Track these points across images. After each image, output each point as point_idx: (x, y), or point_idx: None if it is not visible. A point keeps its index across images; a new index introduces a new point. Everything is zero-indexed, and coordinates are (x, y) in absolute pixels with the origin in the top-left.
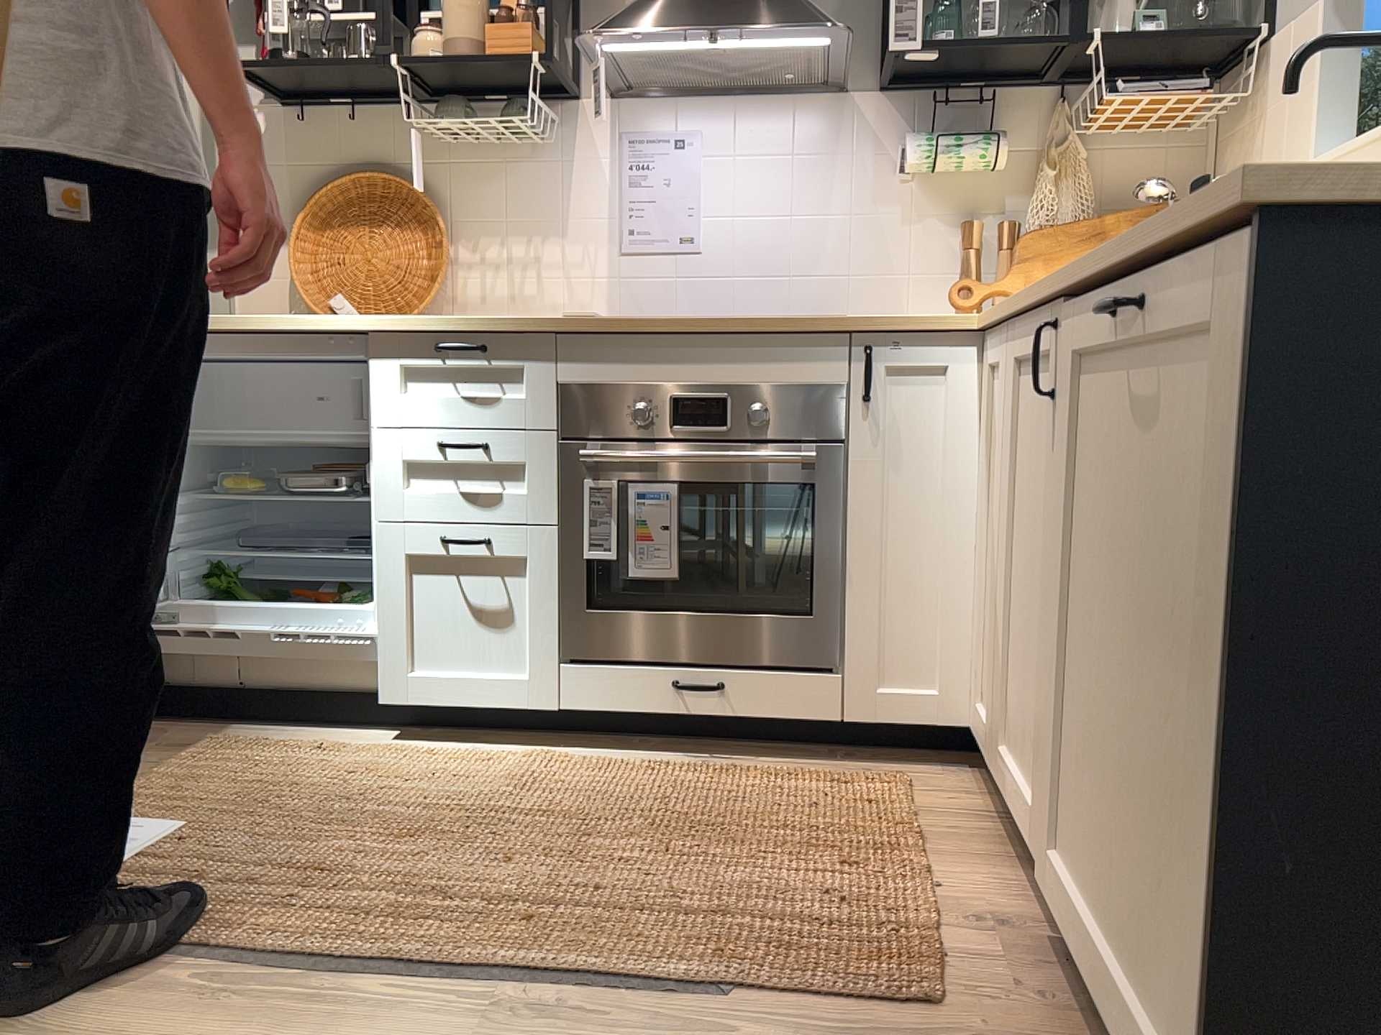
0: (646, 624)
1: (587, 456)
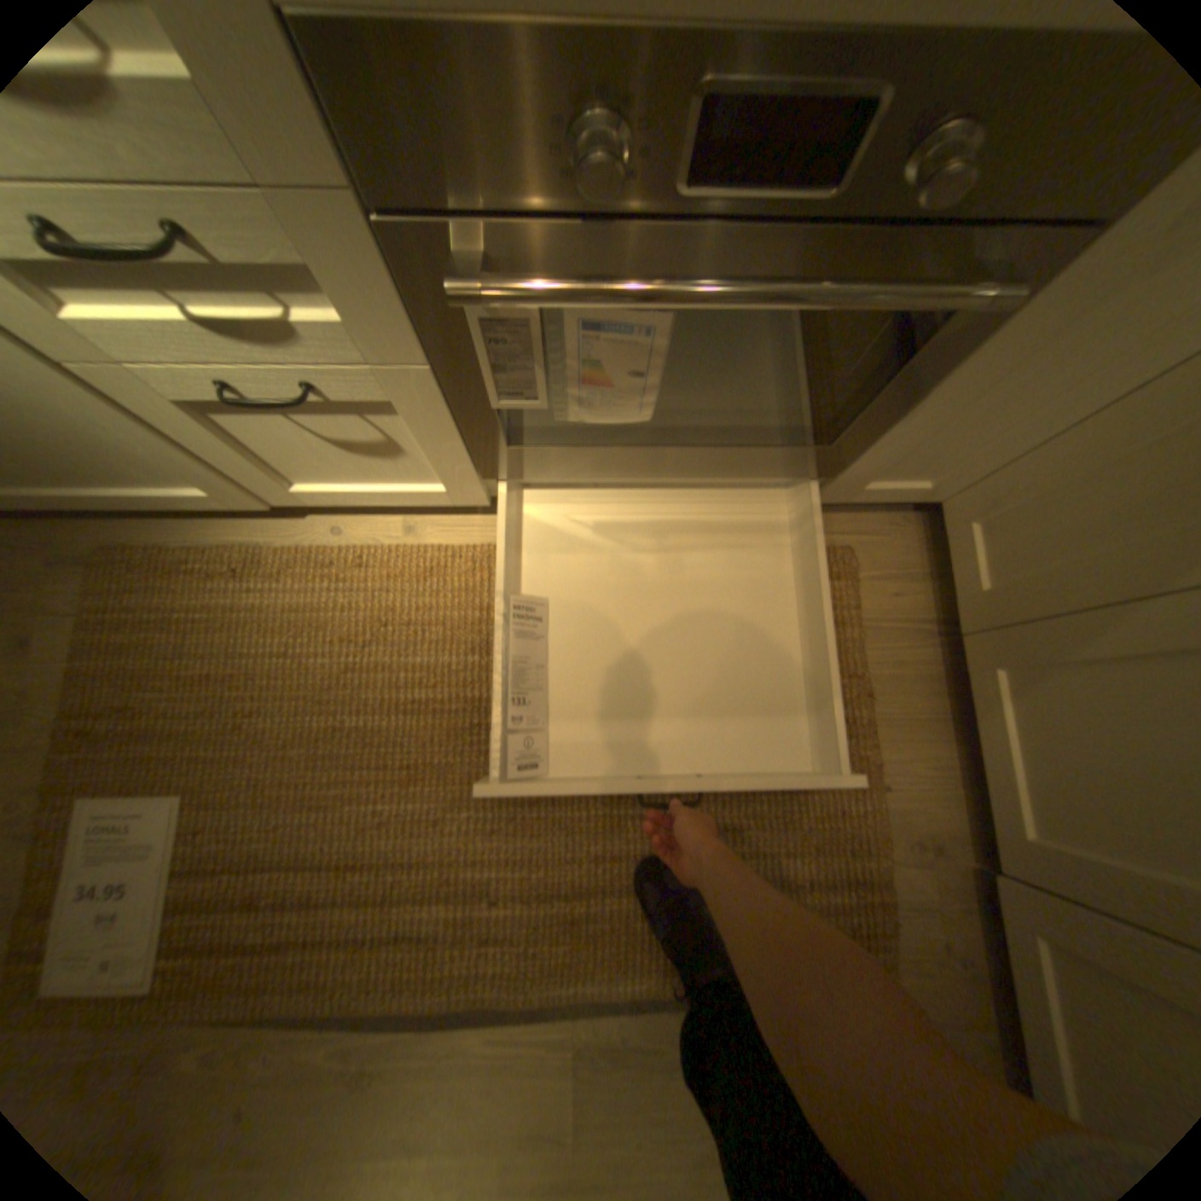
0: (593, 446)
1: (464, 277)
